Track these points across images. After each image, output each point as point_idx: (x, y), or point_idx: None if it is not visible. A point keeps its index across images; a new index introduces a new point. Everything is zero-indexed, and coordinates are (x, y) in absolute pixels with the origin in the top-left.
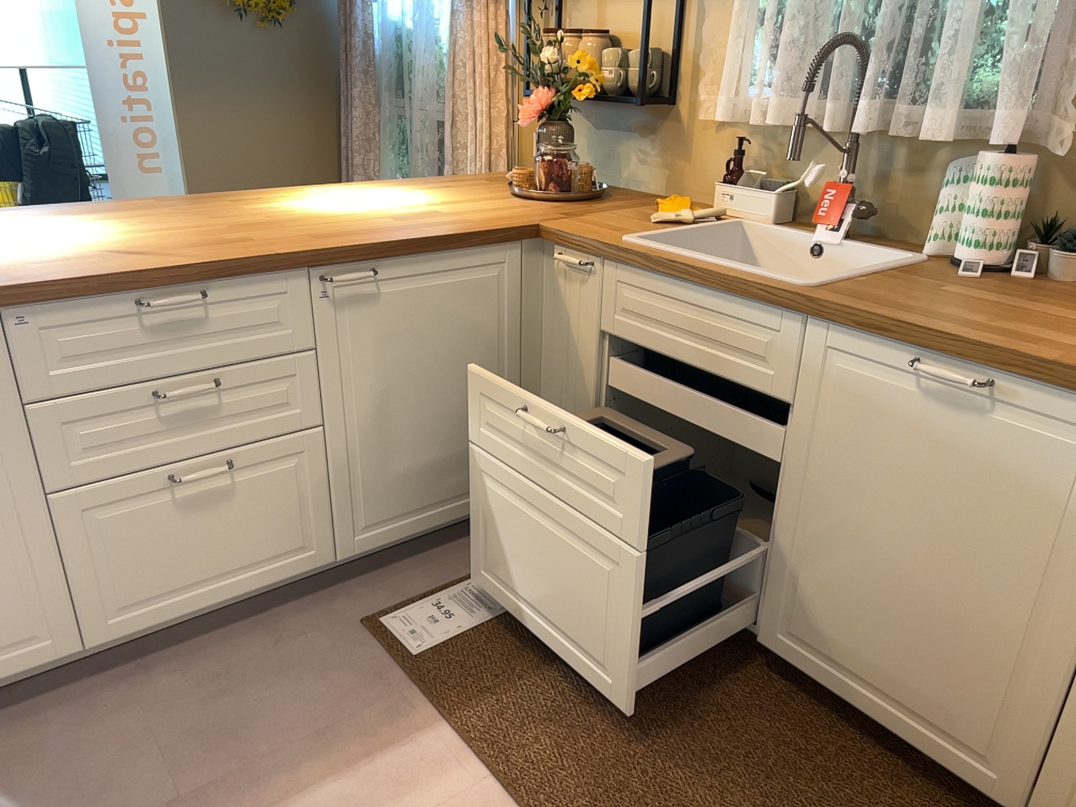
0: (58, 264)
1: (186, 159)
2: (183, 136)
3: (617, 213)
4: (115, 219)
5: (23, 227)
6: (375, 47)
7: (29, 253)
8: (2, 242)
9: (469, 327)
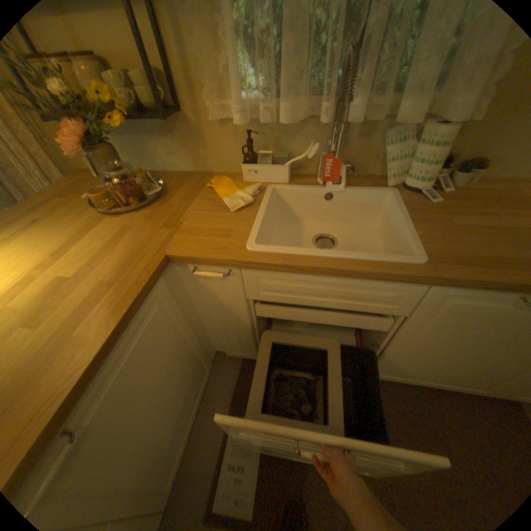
0: None
1: None
2: None
3: (195, 206)
4: None
5: None
6: None
7: None
8: None
9: (160, 348)
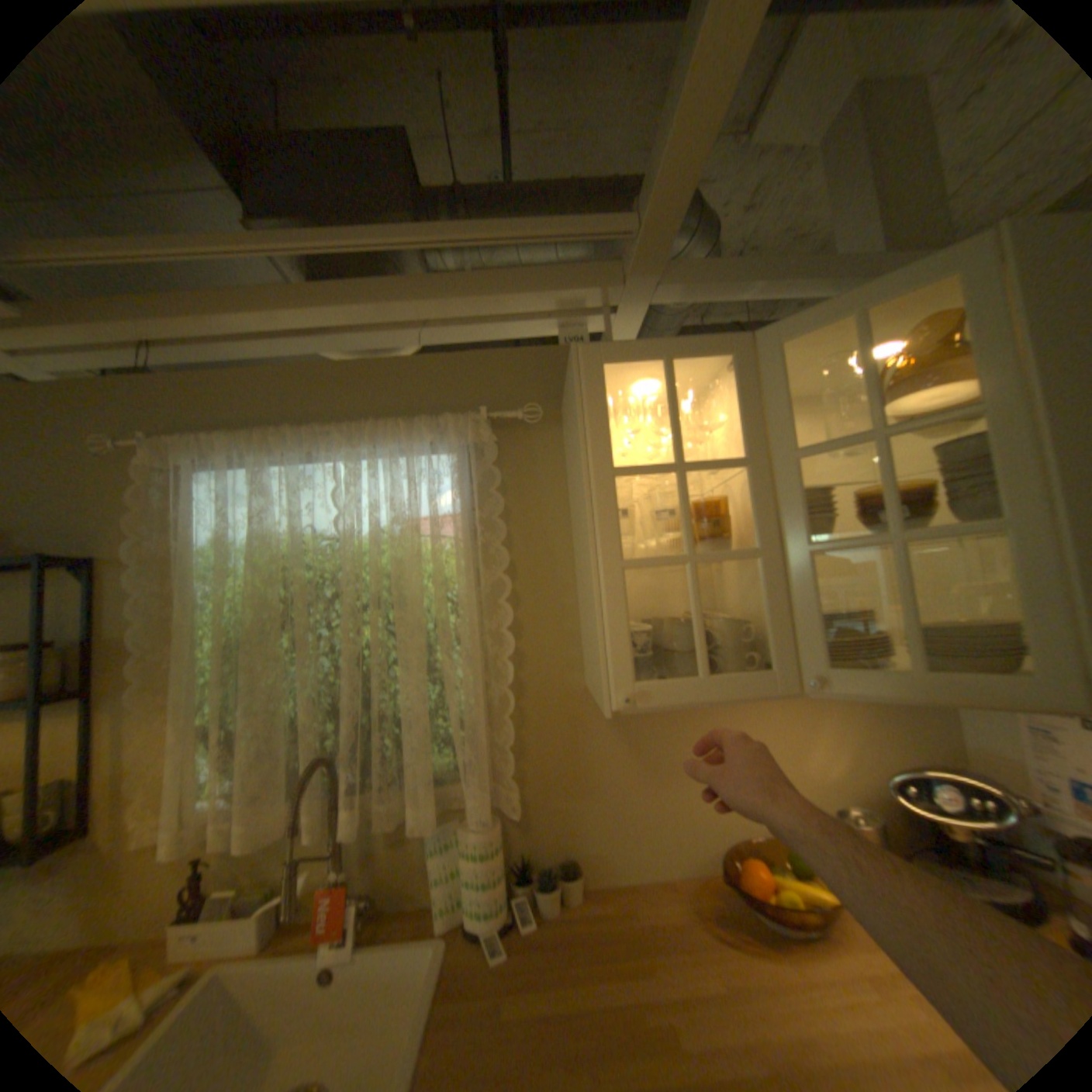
0: None
1: None
2: None
3: None
4: None
5: None
6: None
7: None
8: None
9: None
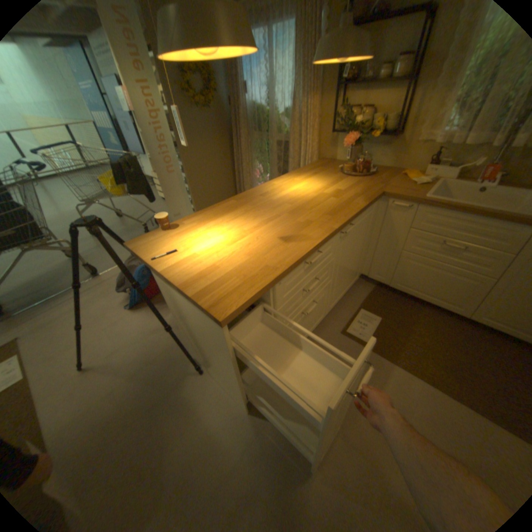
0: (271, 253)
1: (184, 166)
2: (182, 157)
3: (396, 179)
4: (239, 216)
5: (214, 228)
6: (245, 111)
7: (247, 246)
8: (224, 241)
9: (363, 232)
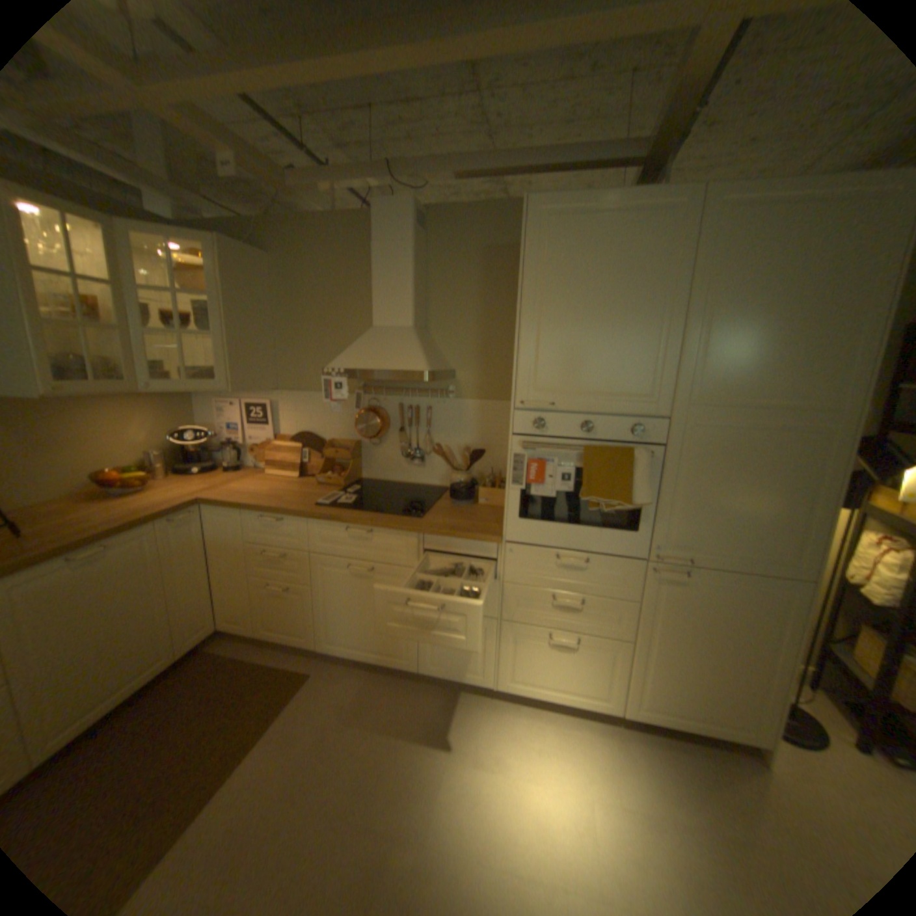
0: None
1: None
2: None
3: None
4: None
5: None
6: None
7: None
8: None
9: None
